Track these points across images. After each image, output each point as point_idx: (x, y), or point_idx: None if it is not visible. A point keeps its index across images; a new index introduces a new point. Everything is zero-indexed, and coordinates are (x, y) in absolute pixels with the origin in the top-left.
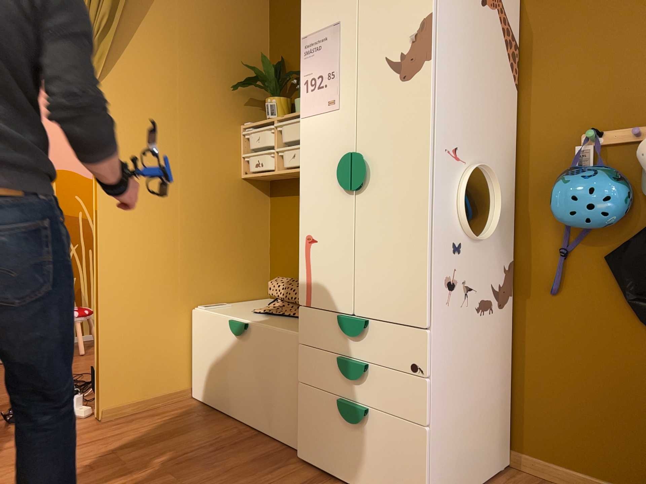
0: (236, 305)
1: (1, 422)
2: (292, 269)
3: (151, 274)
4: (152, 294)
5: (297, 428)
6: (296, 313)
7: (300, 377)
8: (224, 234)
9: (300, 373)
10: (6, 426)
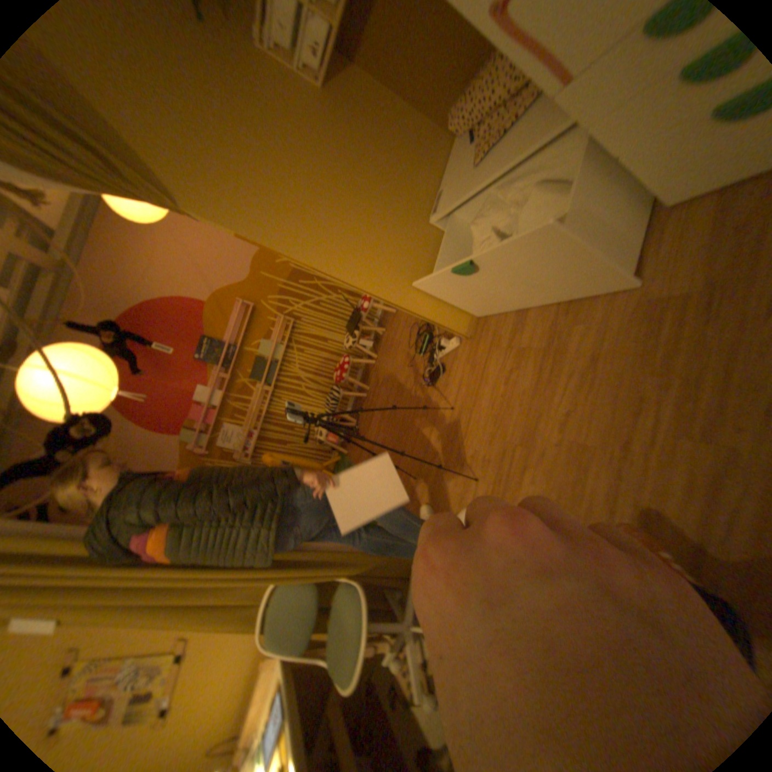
0: (449, 179)
1: (429, 386)
2: (448, 86)
3: (385, 245)
4: (401, 254)
5: (649, 189)
6: (518, 111)
7: (615, 152)
8: (375, 149)
9: (605, 148)
10: (434, 386)
